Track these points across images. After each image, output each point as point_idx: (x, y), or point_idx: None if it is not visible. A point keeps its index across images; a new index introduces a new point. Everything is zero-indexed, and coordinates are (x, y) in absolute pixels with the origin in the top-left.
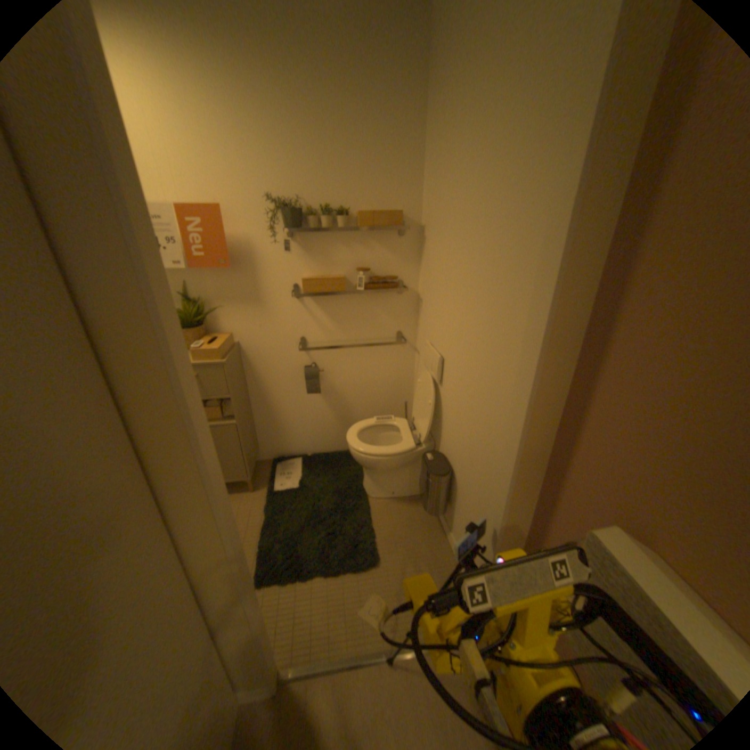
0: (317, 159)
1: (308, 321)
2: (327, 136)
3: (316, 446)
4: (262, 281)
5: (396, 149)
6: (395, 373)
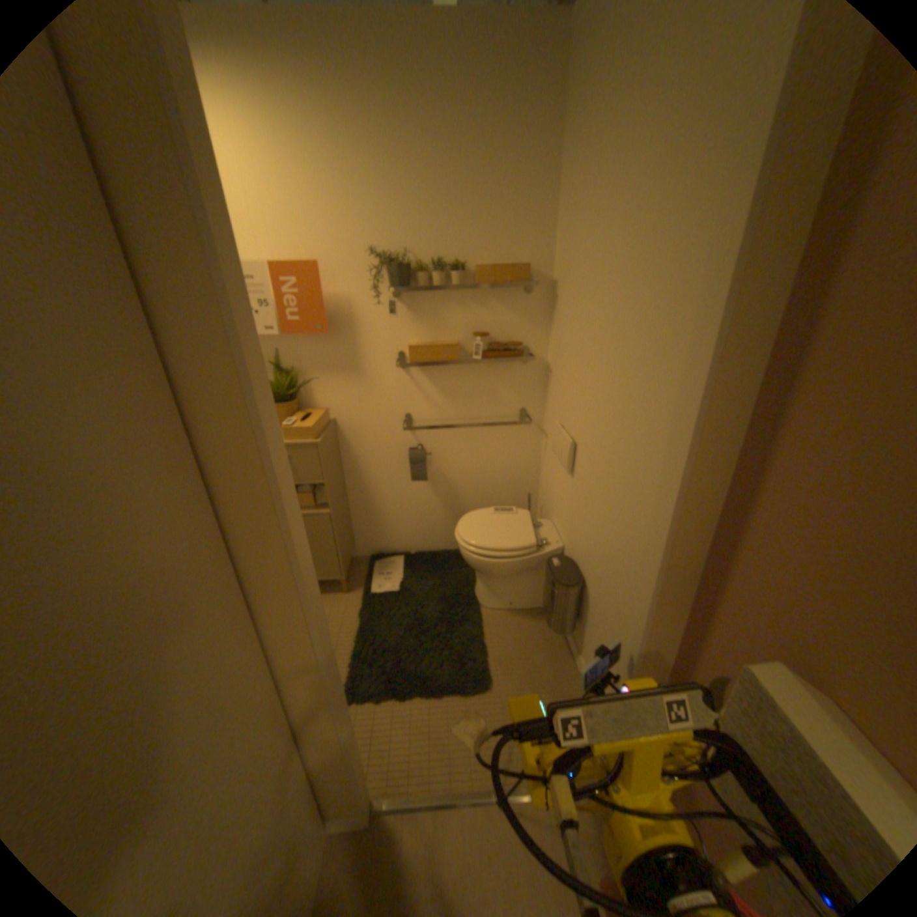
0: (429, 205)
1: (414, 396)
2: (441, 177)
3: (420, 542)
4: (362, 349)
5: (523, 190)
6: (517, 459)
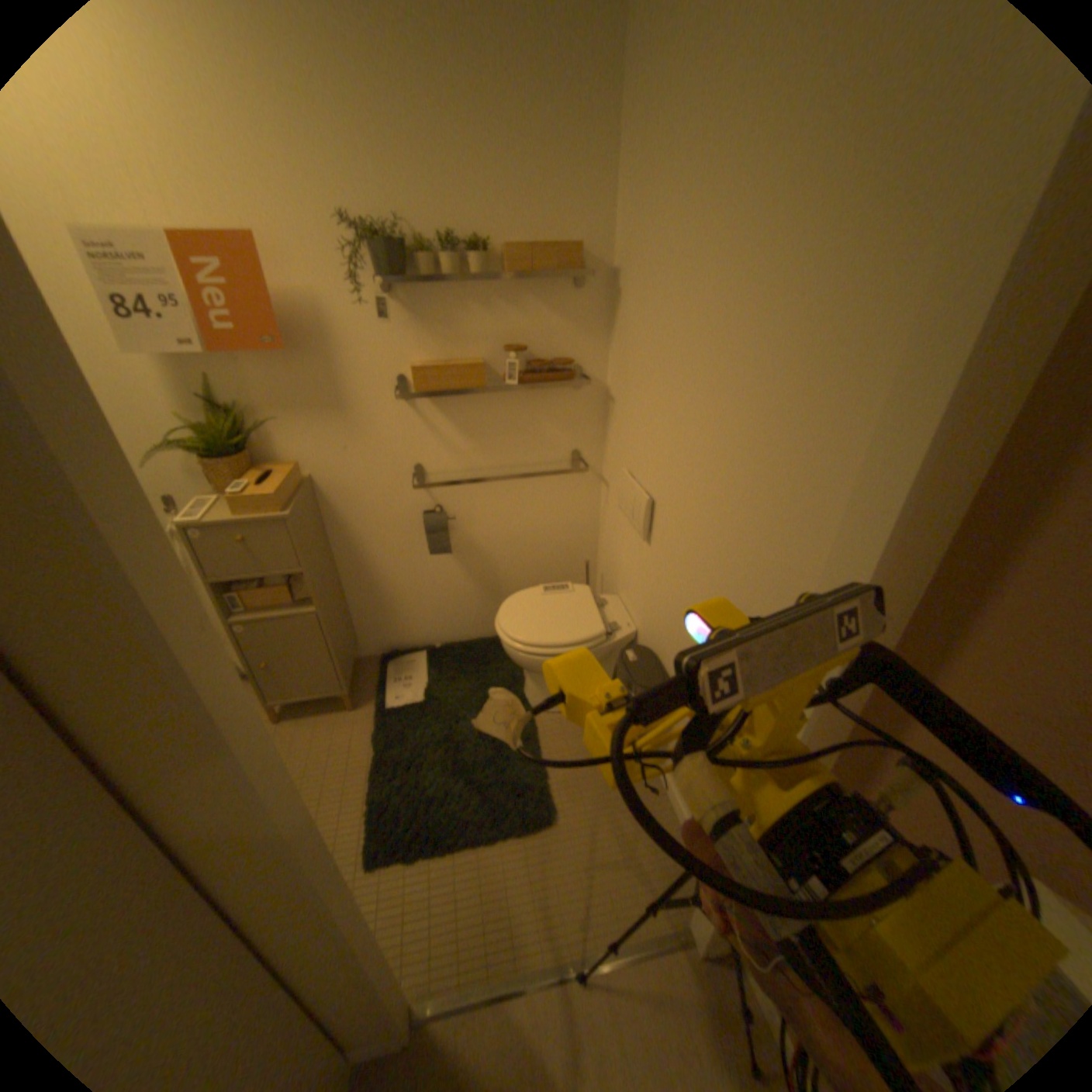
0: (426, 142)
1: (424, 438)
2: (443, 95)
3: (446, 631)
4: (341, 371)
5: (568, 124)
6: (569, 516)
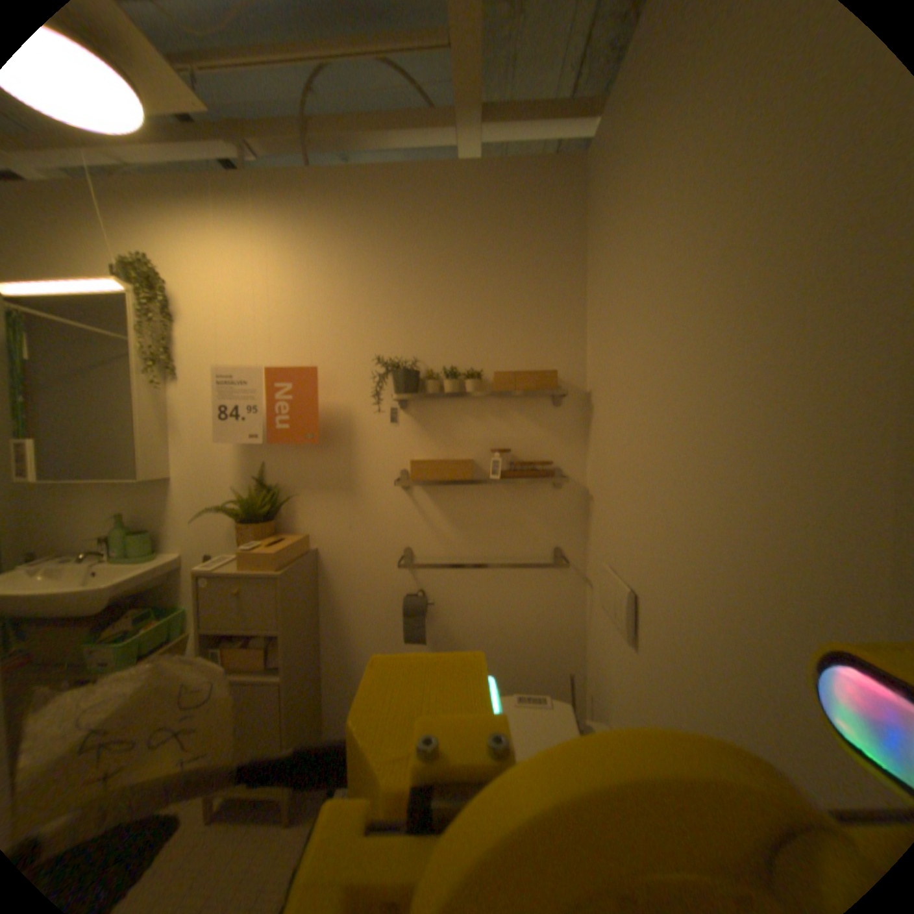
0: (443, 313)
1: (417, 521)
2: (457, 287)
3: None
4: (359, 462)
5: (547, 297)
6: (554, 616)
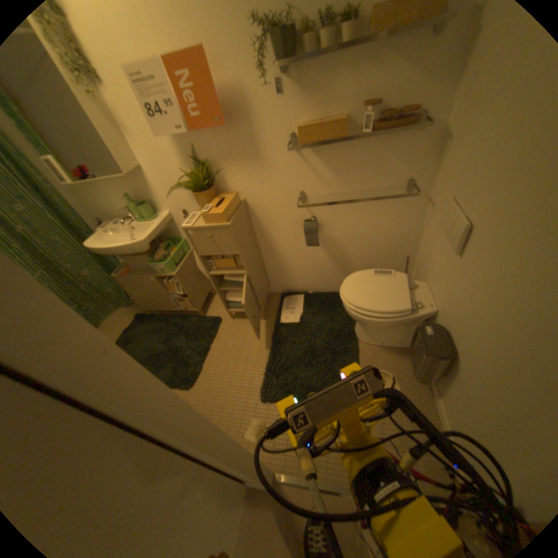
0: None
1: (306, 174)
2: None
3: (315, 285)
4: (258, 134)
5: None
6: (400, 225)
